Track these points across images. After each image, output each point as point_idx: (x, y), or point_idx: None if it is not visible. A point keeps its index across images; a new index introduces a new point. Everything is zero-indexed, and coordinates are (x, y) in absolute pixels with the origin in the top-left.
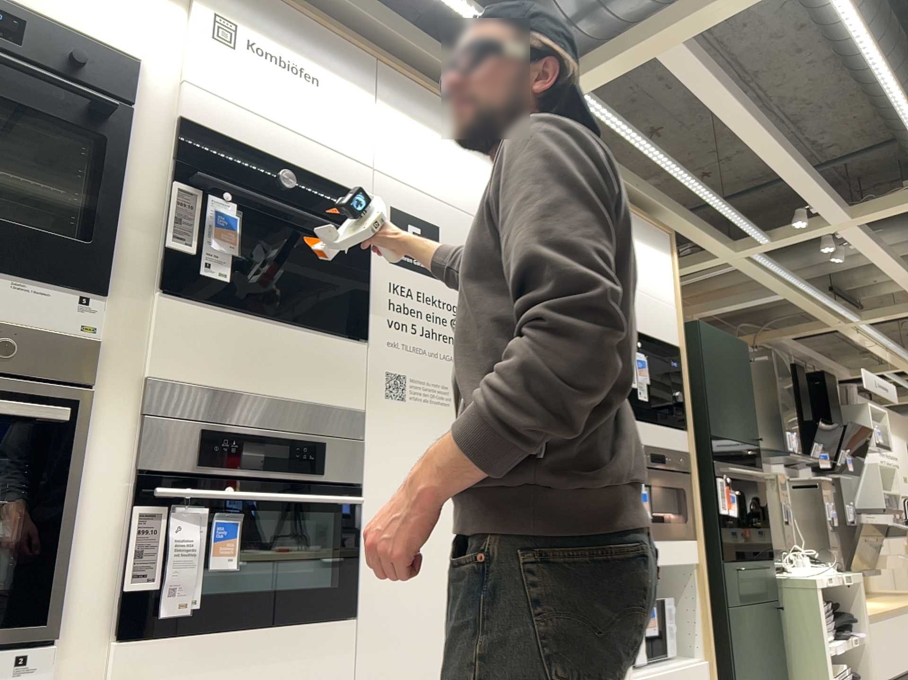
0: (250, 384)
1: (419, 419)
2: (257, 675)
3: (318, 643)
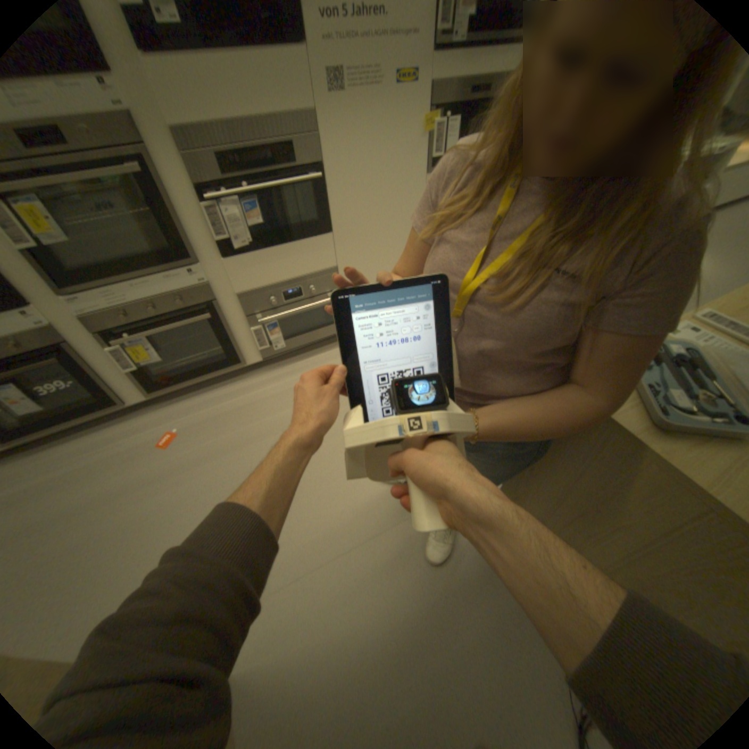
0: (230, 112)
1: (356, 103)
2: (287, 261)
3: (313, 246)
